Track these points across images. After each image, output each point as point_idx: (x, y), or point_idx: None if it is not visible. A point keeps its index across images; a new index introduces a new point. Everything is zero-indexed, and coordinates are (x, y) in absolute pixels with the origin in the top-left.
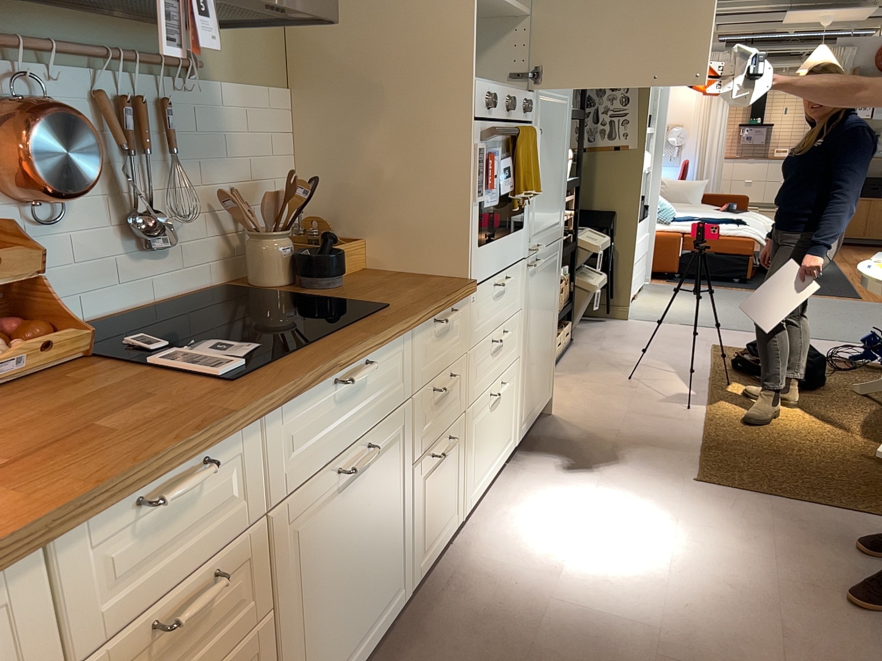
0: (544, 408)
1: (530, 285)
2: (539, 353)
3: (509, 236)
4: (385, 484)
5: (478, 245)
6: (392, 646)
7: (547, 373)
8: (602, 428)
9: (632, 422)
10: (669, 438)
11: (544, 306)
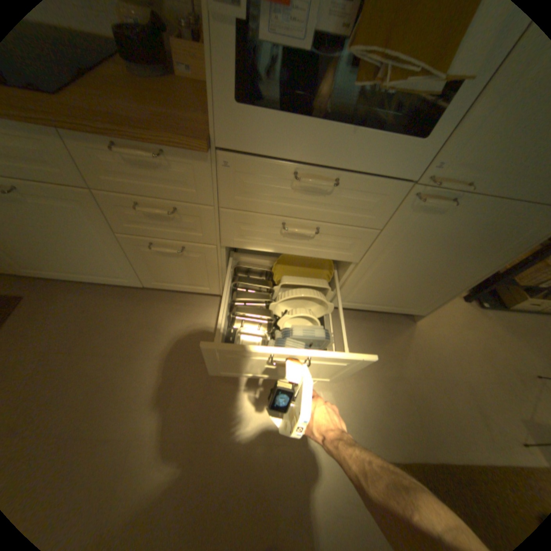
0: (399, 313)
1: (415, 217)
2: (408, 280)
3: (359, 128)
4: (67, 222)
5: (236, 98)
6: (130, 293)
7: (422, 300)
8: (421, 365)
9: (450, 390)
10: (445, 429)
11: (450, 254)
